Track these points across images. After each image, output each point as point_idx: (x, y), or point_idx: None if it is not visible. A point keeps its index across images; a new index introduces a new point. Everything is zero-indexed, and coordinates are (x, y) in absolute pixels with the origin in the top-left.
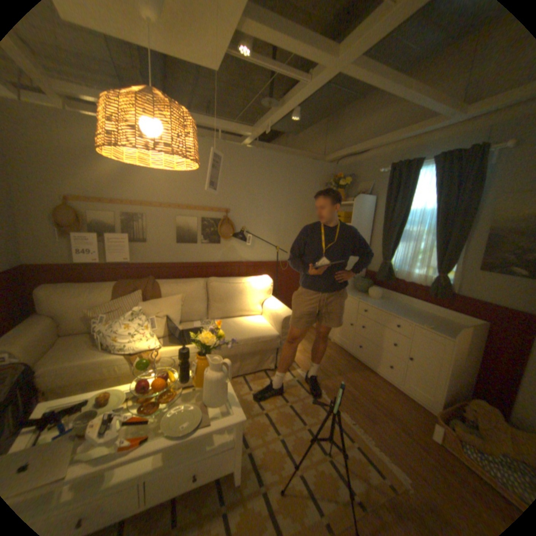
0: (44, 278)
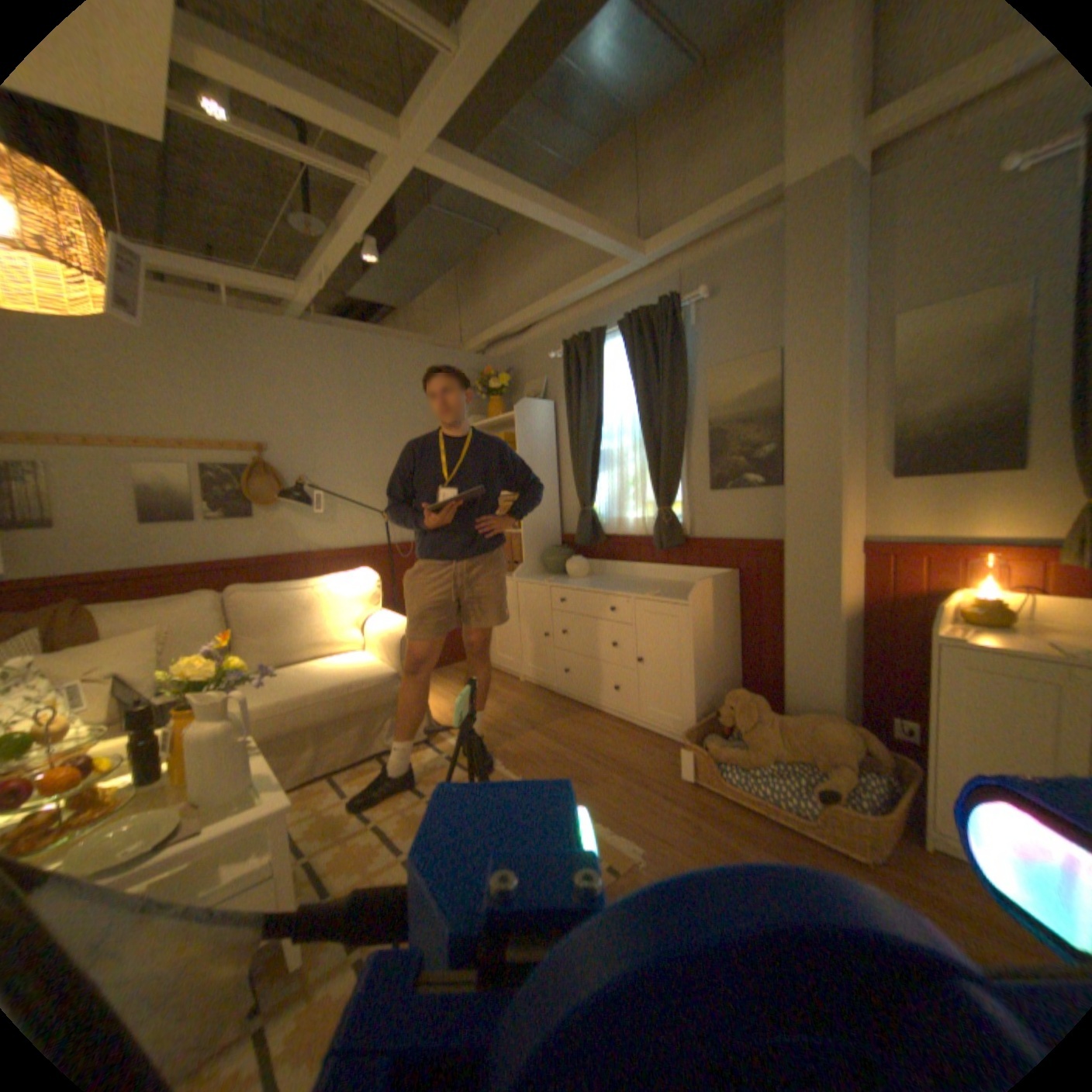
0: None
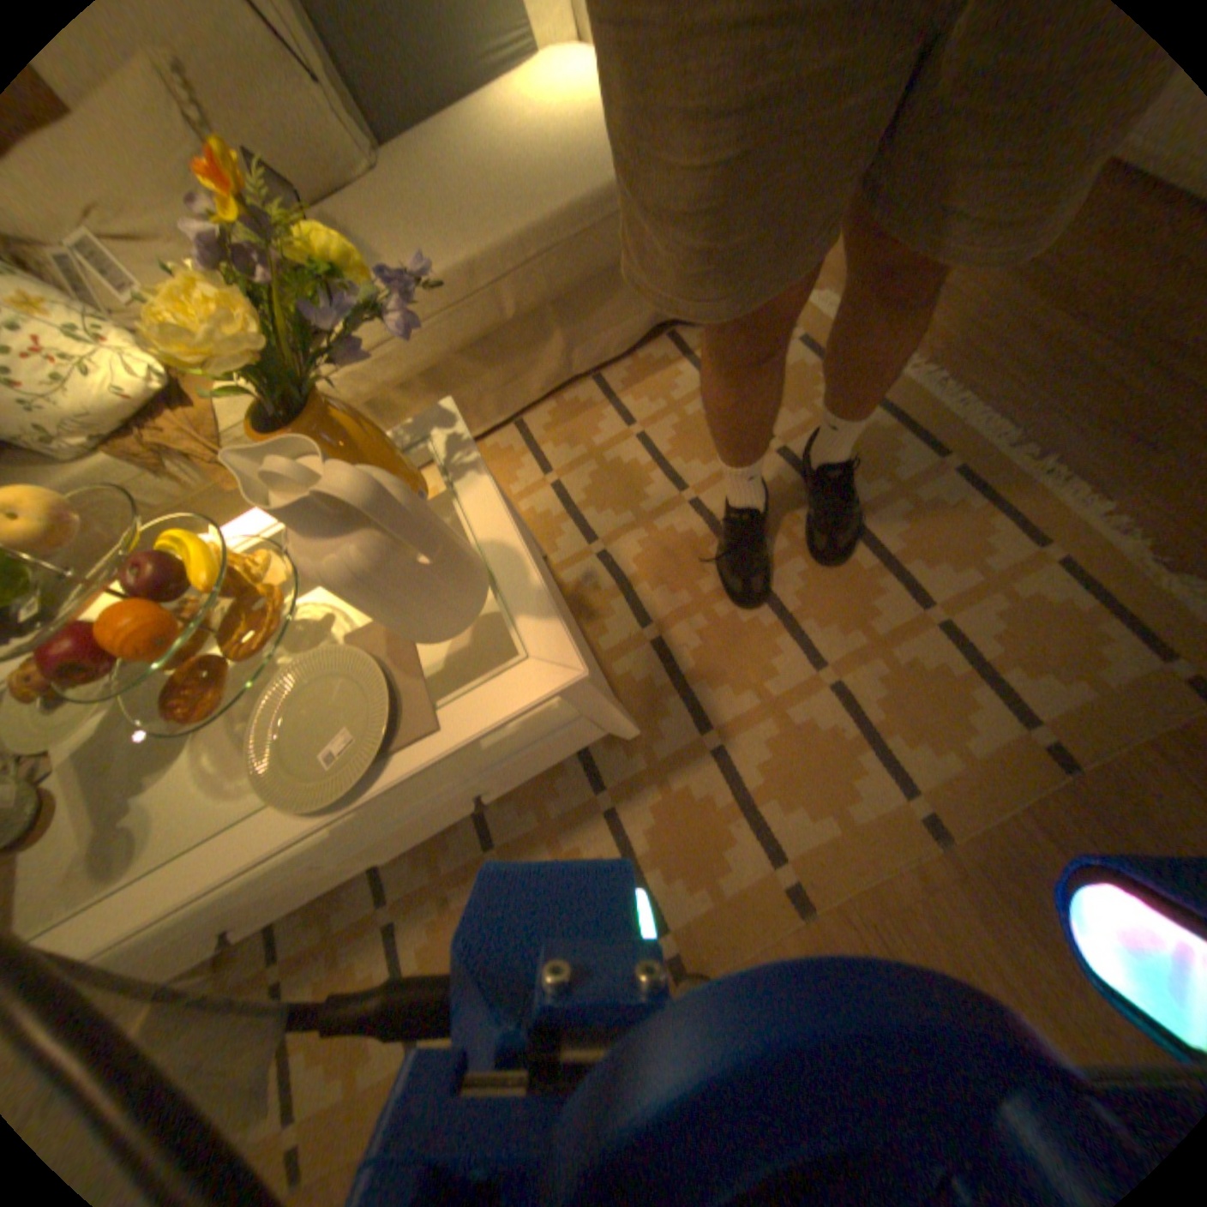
0: None
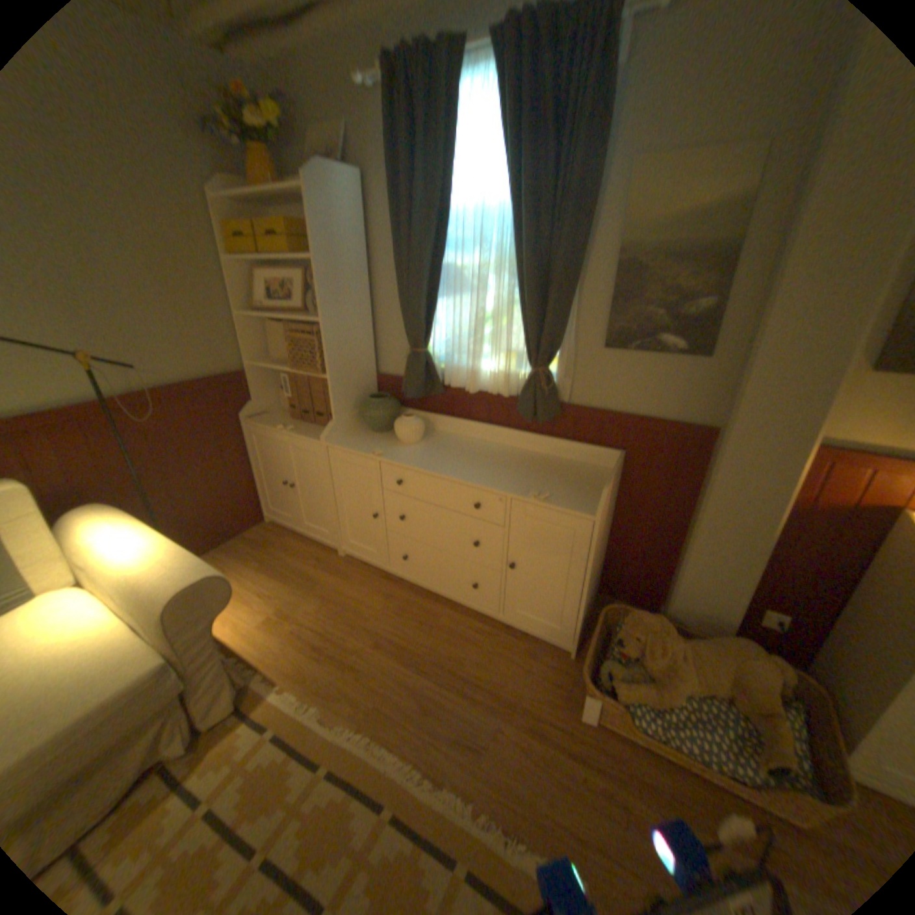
0: None
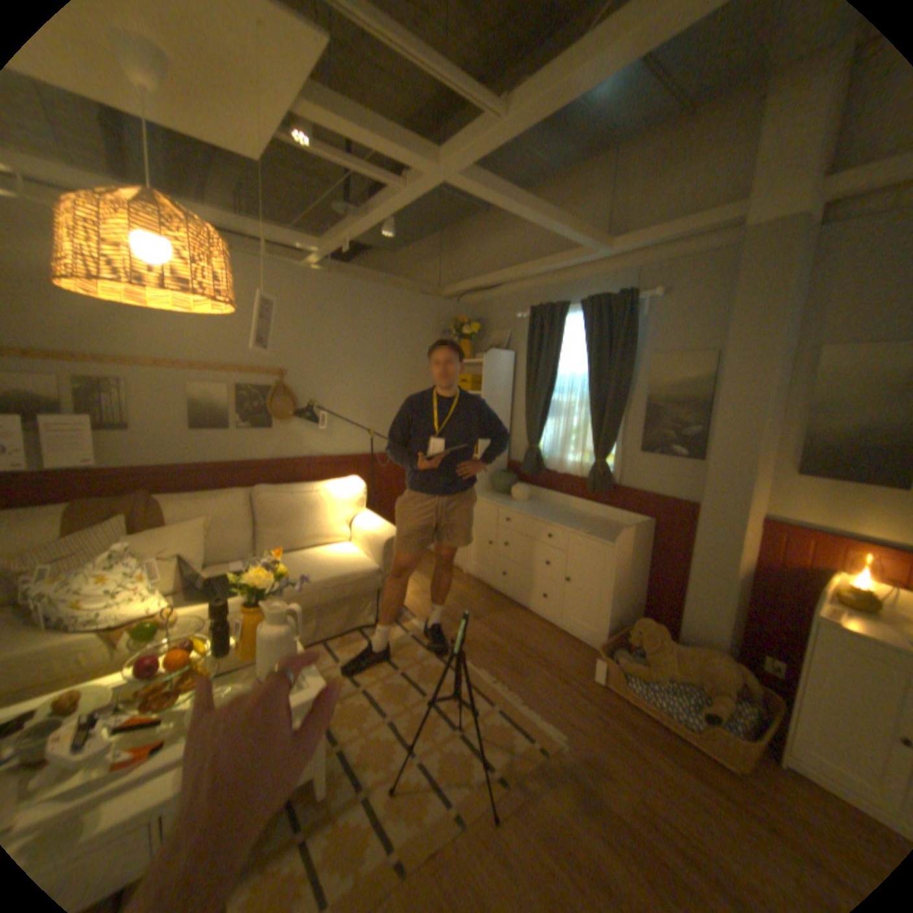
0: None
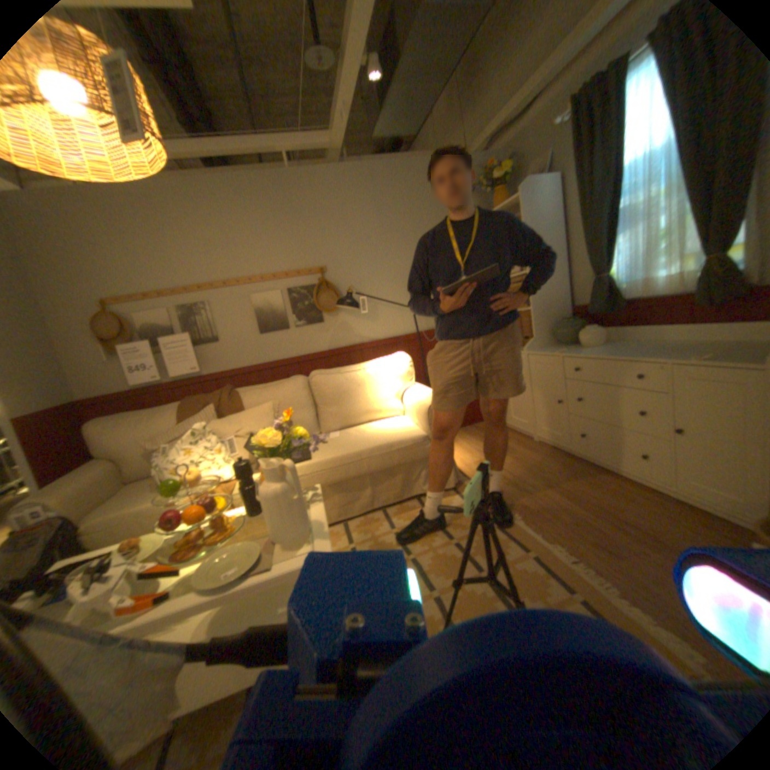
0: (102, 412)
